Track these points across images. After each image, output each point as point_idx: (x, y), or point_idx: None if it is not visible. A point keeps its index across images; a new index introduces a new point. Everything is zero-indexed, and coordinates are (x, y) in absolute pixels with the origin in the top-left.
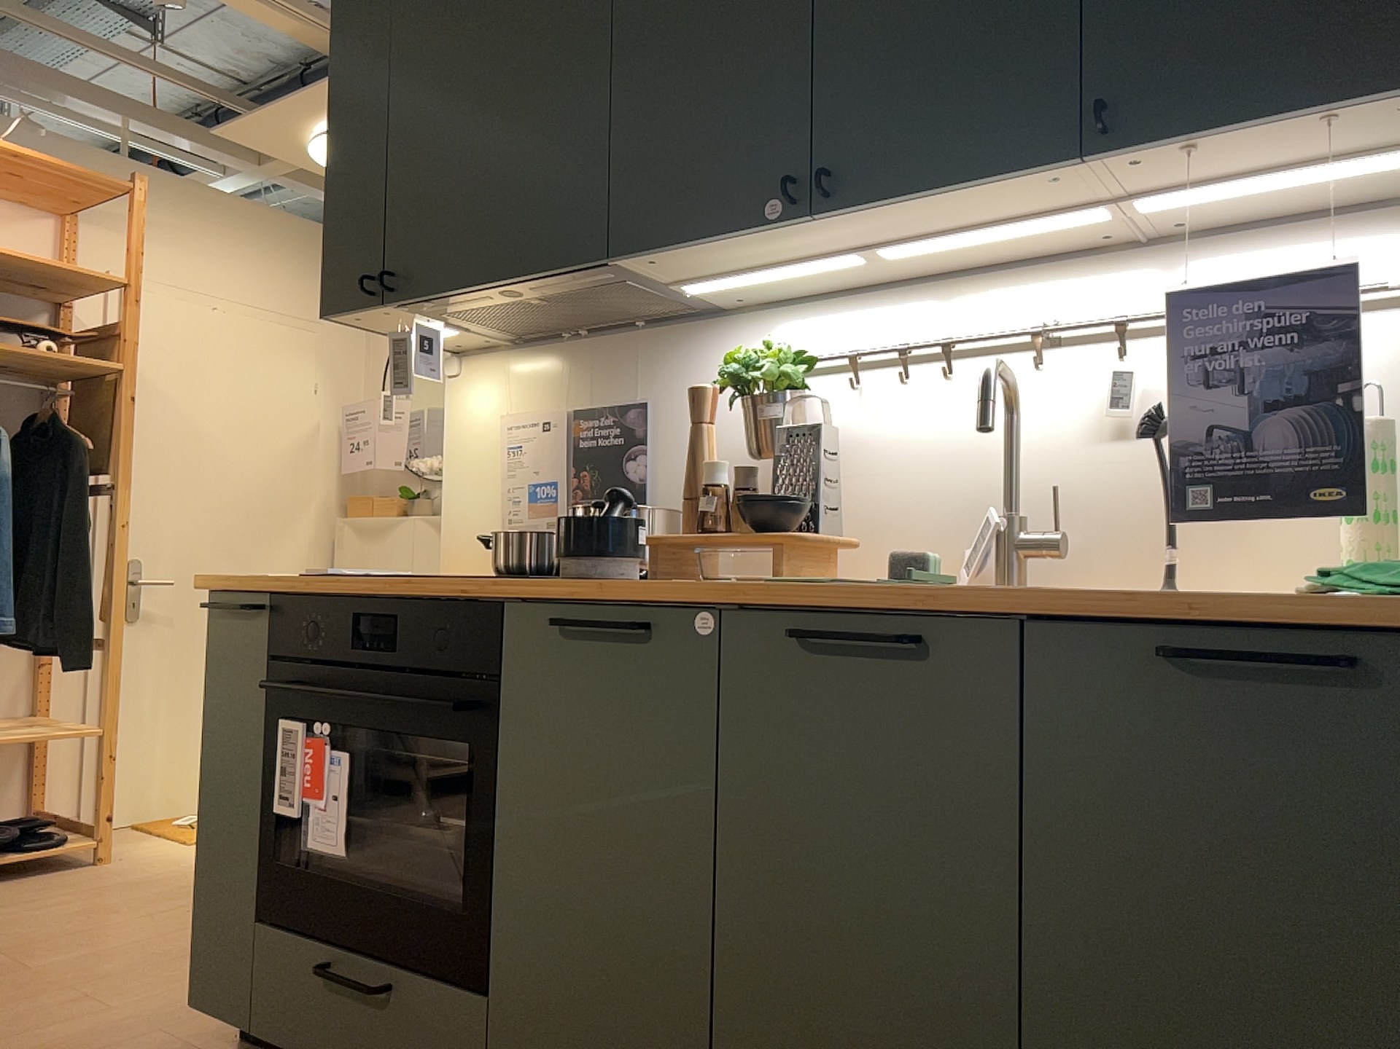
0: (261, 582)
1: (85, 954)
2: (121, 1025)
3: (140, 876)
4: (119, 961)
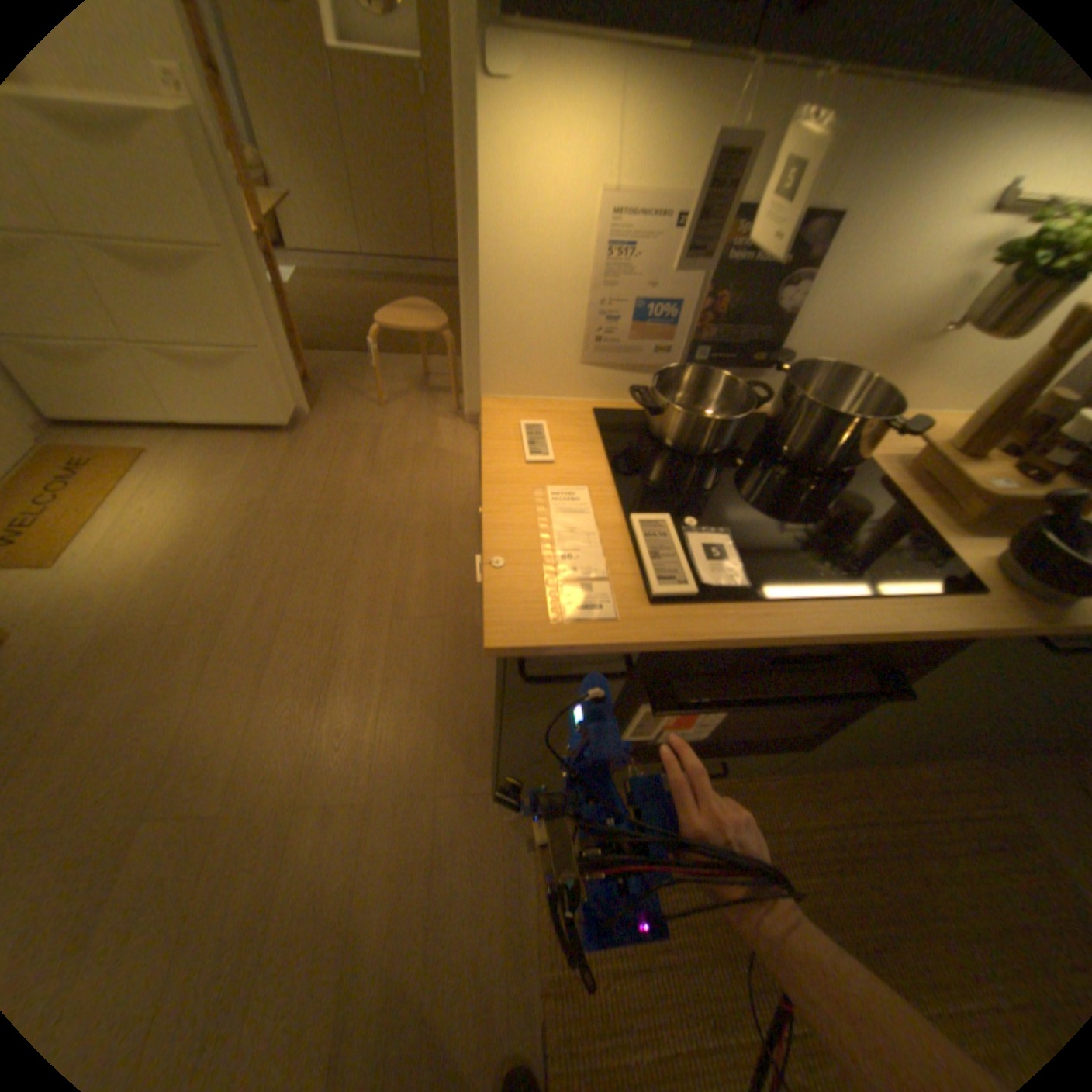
0: (645, 648)
1: (233, 766)
2: (402, 812)
3: (89, 640)
4: (276, 753)
